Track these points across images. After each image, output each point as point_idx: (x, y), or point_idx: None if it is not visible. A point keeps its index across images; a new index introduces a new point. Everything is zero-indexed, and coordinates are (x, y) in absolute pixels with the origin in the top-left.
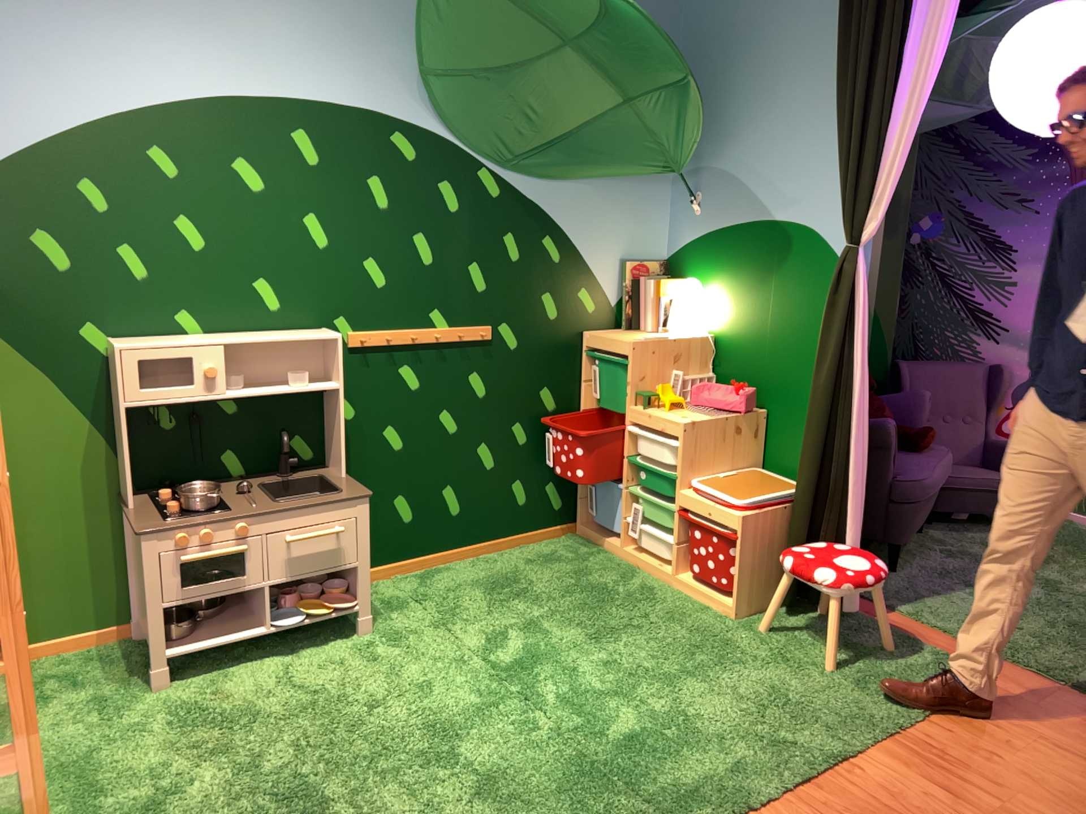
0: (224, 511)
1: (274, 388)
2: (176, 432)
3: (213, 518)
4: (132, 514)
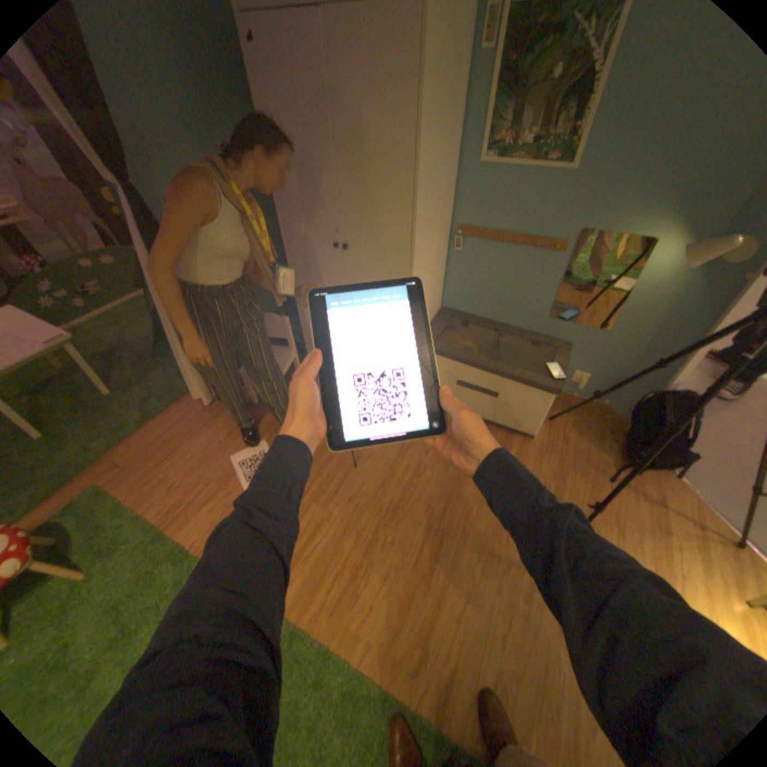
0: None
1: None
2: None
3: None
4: None
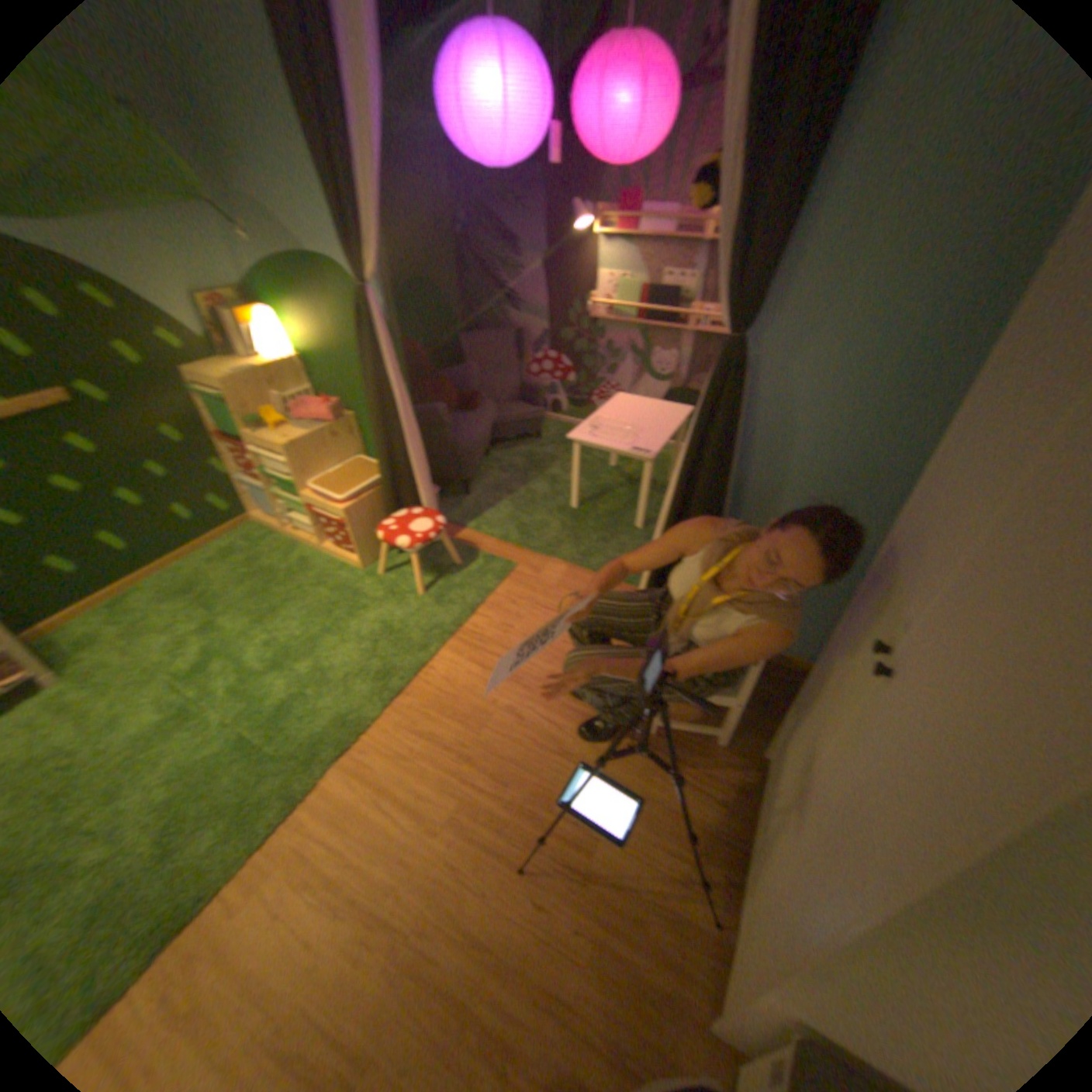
0: None
1: None
2: None
3: None
4: None
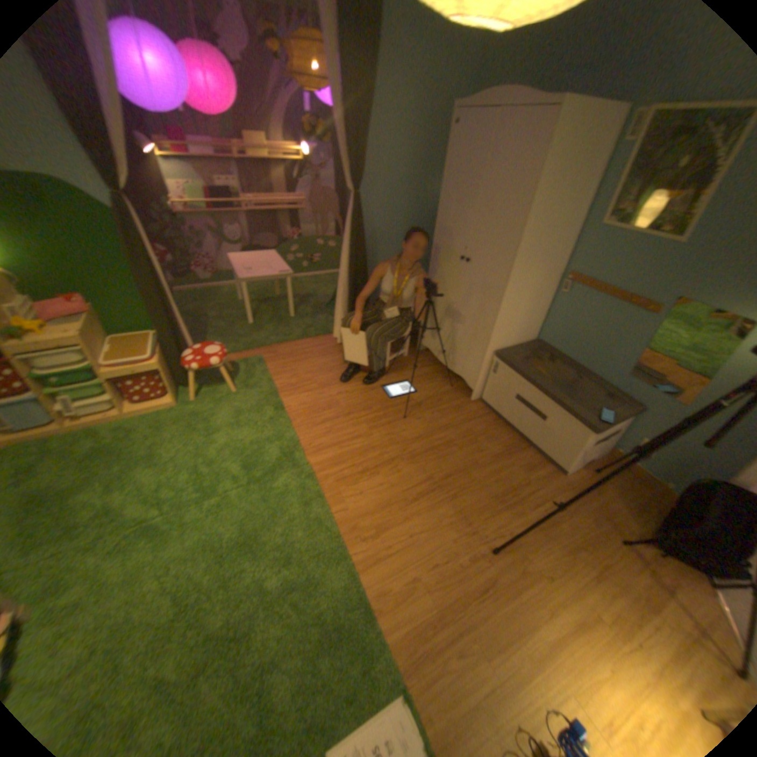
0: None
1: None
2: None
3: None
4: None
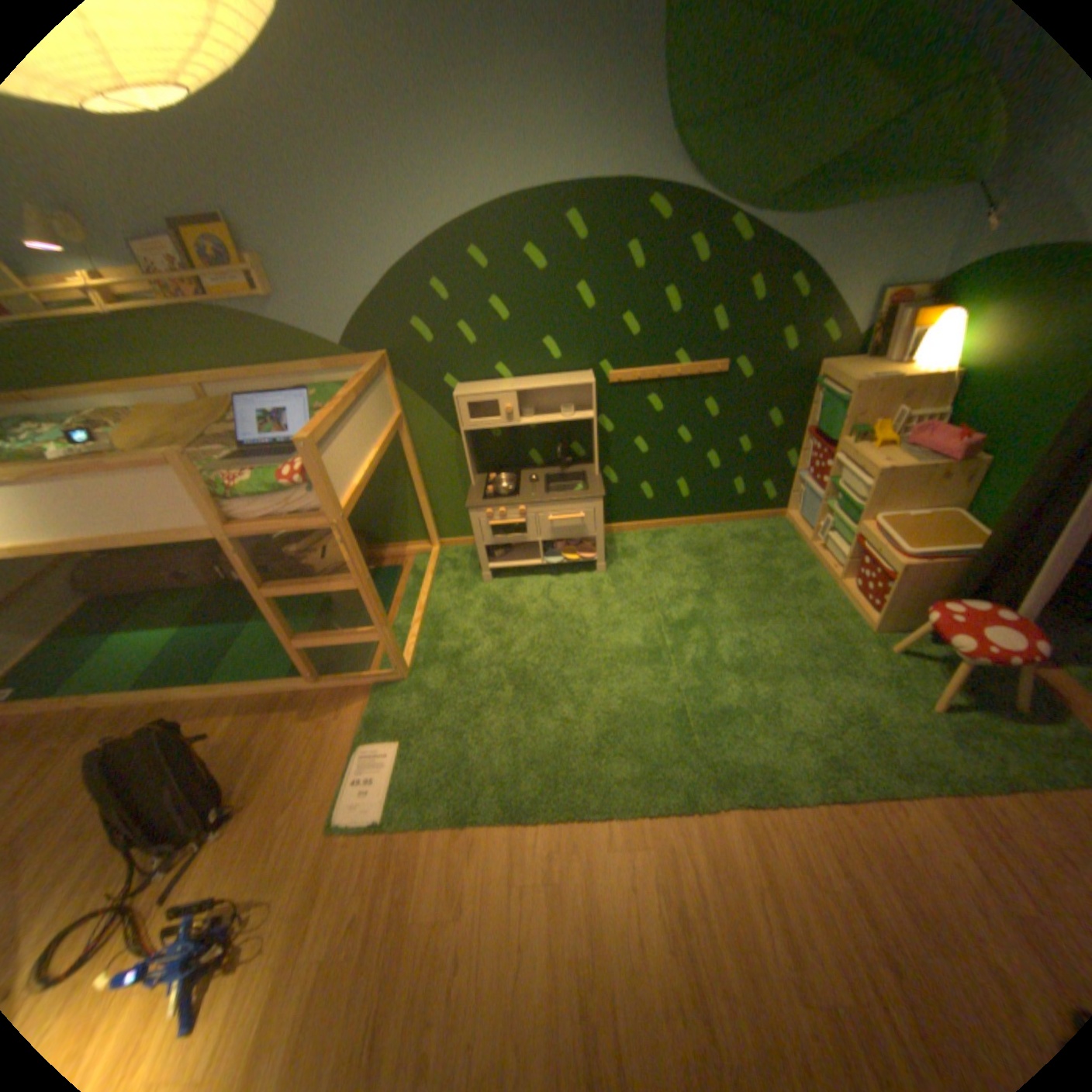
0: (515, 497)
1: (551, 418)
2: (500, 440)
3: (506, 503)
4: (470, 492)
